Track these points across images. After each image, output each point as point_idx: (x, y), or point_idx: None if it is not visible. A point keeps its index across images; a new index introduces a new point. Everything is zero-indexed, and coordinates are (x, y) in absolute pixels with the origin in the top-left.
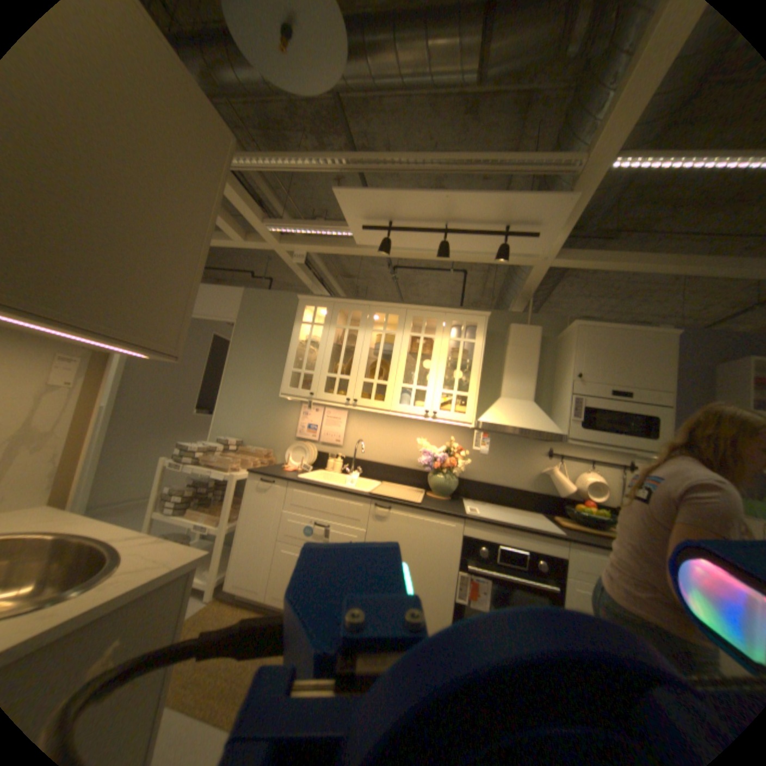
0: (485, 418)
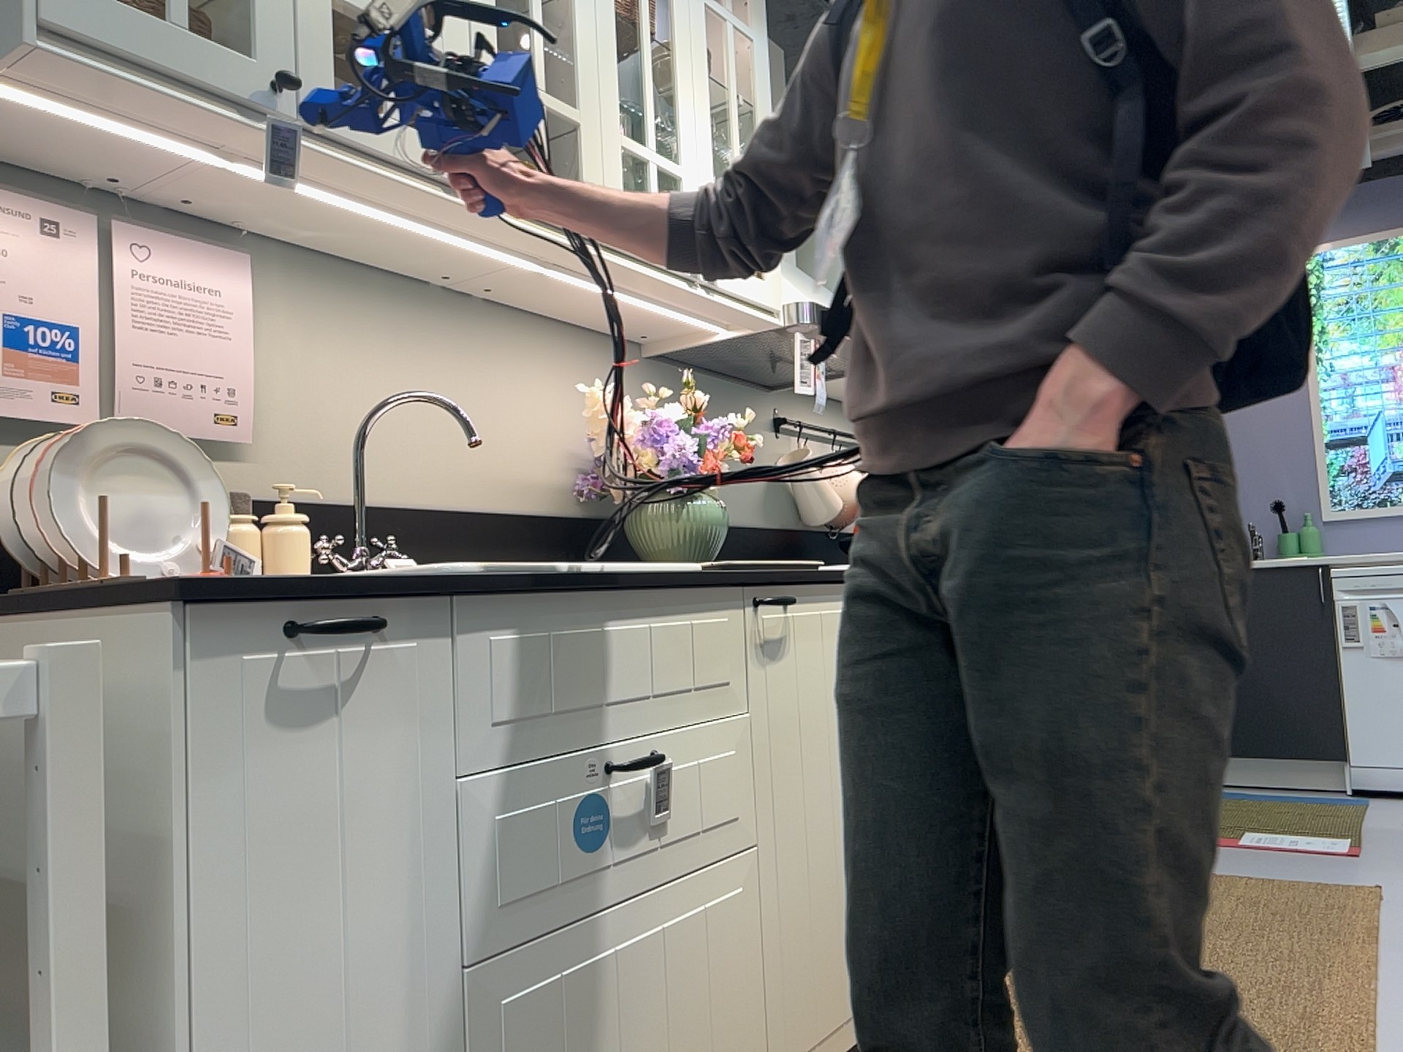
0: (808, 296)
